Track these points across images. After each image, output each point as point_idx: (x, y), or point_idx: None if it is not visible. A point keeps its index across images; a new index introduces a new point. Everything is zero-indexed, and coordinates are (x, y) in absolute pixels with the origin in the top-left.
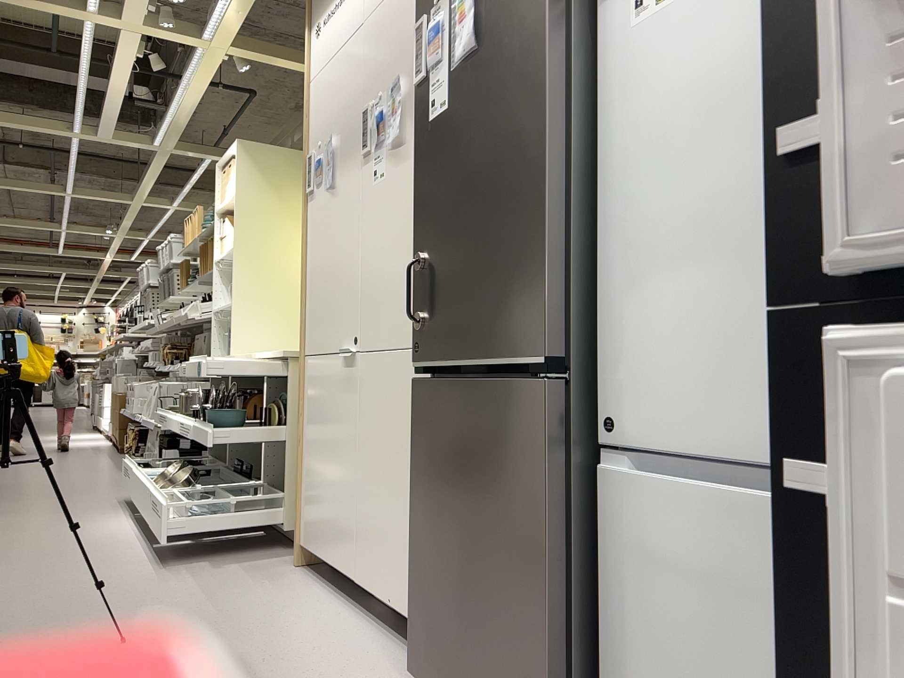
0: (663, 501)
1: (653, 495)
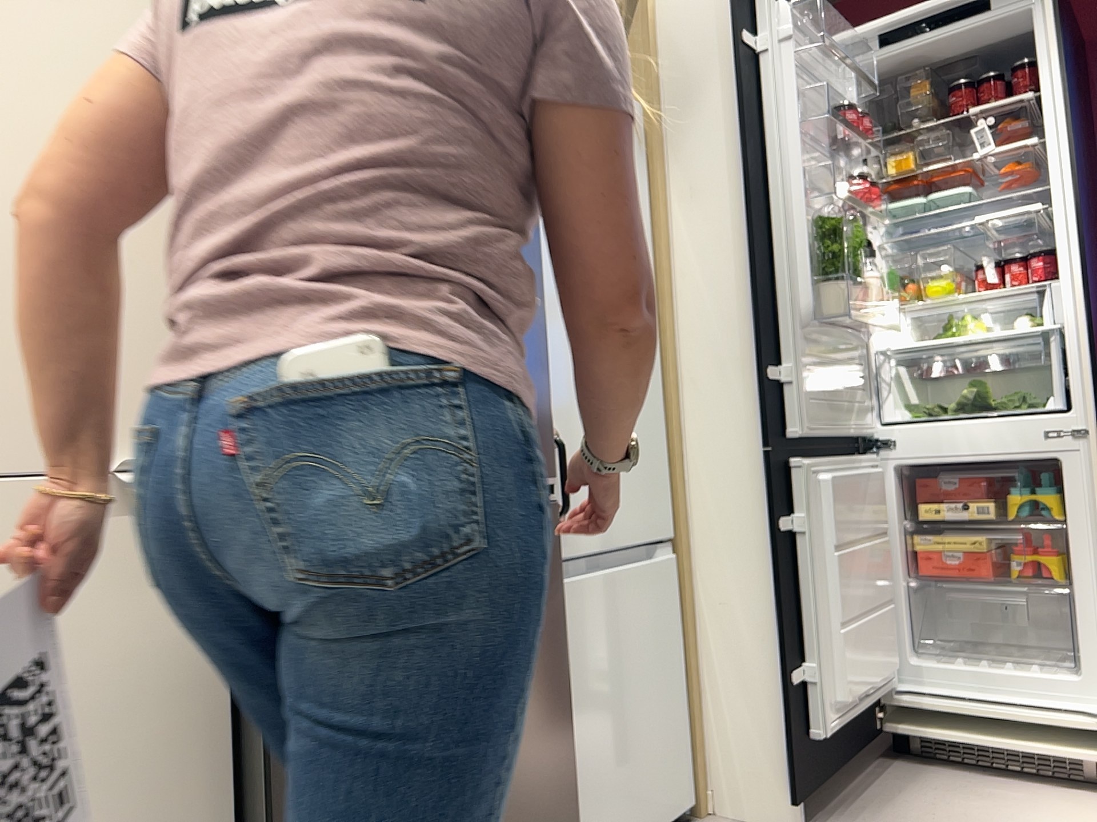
0: (586, 592)
1: (576, 593)
